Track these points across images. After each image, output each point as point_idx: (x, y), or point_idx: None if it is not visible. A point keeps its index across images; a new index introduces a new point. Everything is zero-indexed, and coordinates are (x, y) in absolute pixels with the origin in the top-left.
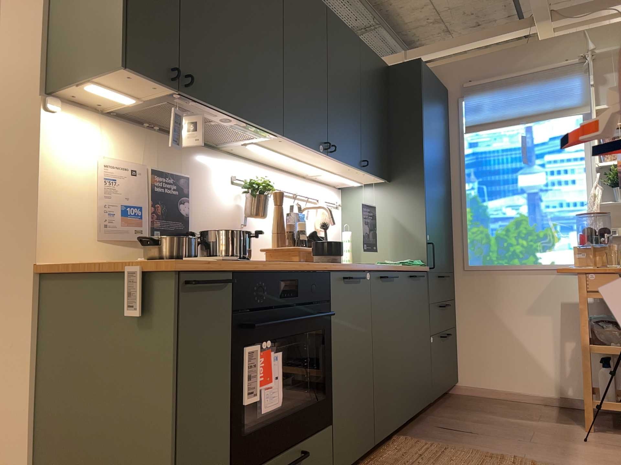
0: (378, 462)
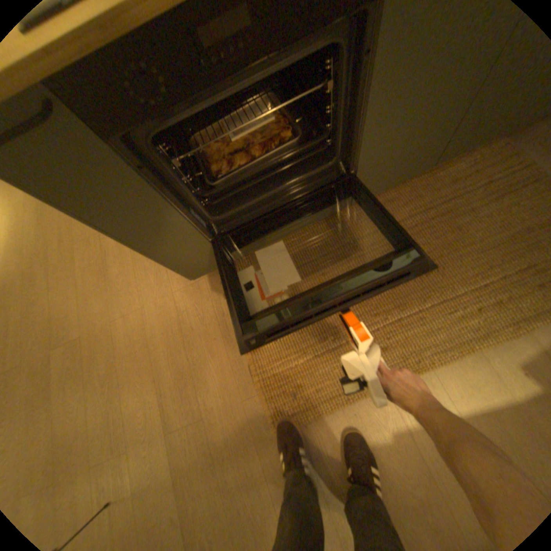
0: (431, 178)
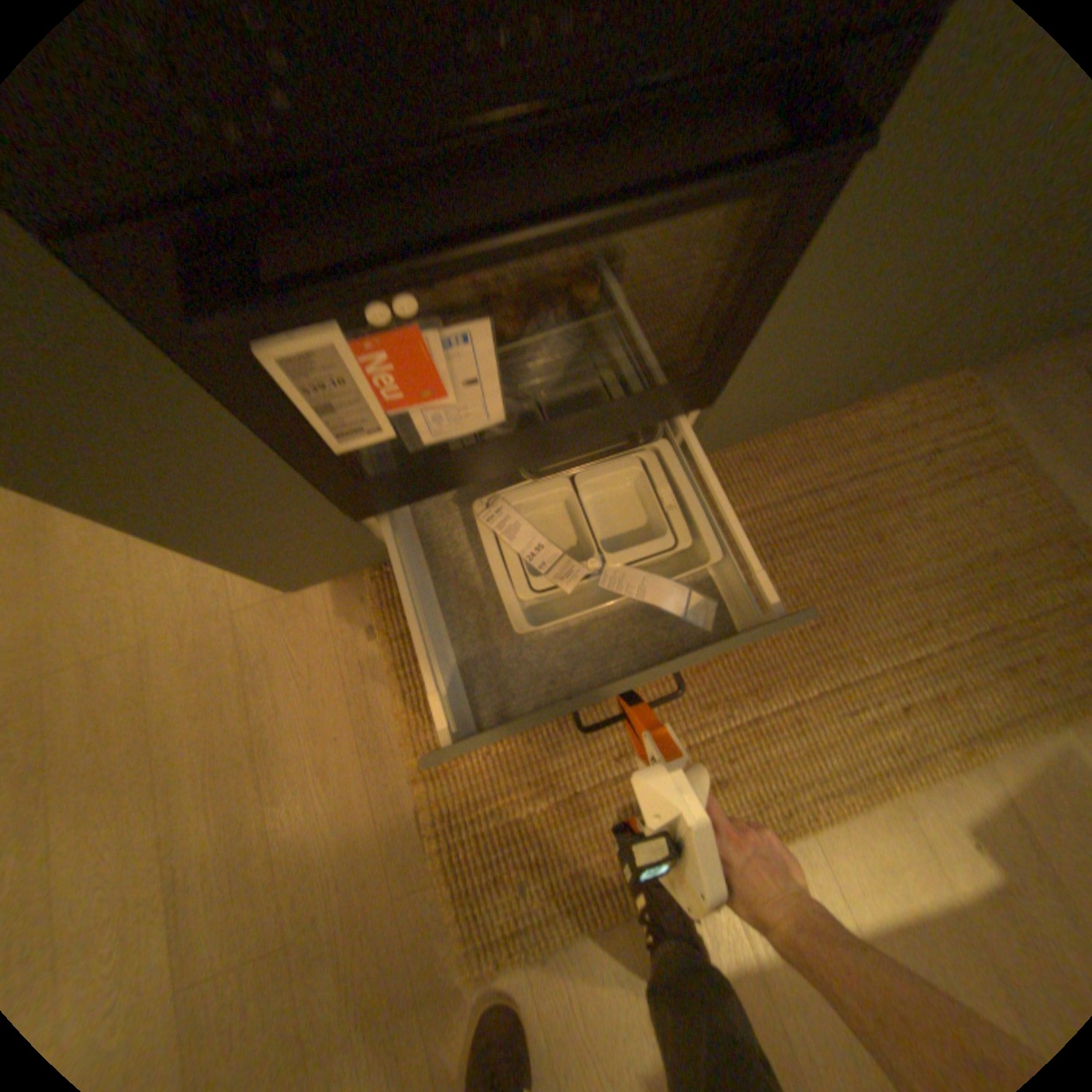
0: (834, 424)
